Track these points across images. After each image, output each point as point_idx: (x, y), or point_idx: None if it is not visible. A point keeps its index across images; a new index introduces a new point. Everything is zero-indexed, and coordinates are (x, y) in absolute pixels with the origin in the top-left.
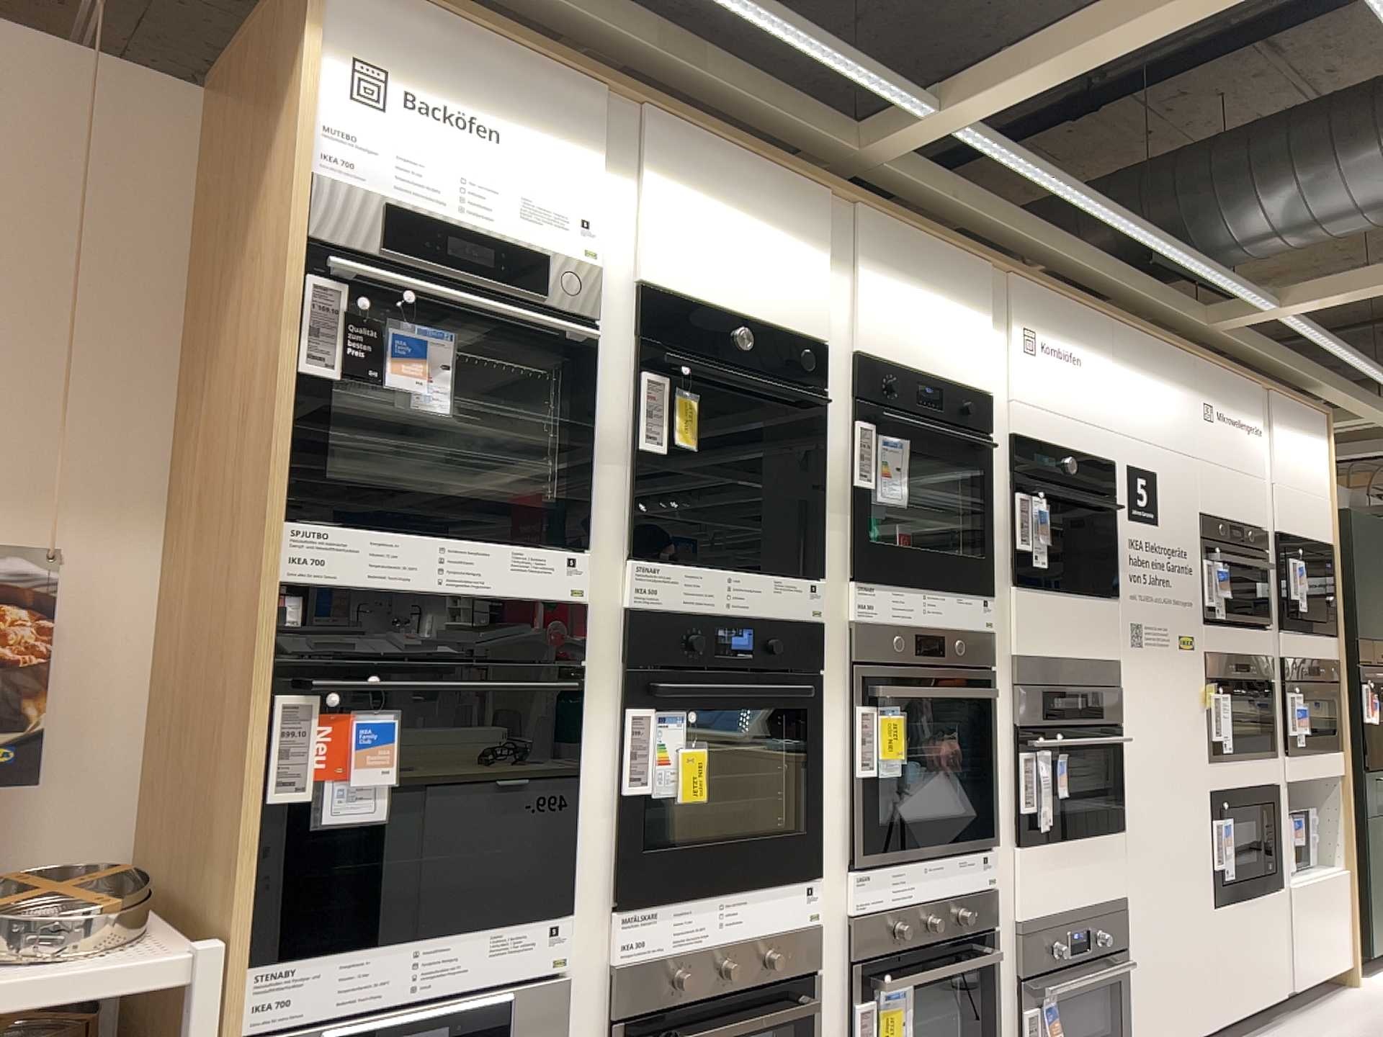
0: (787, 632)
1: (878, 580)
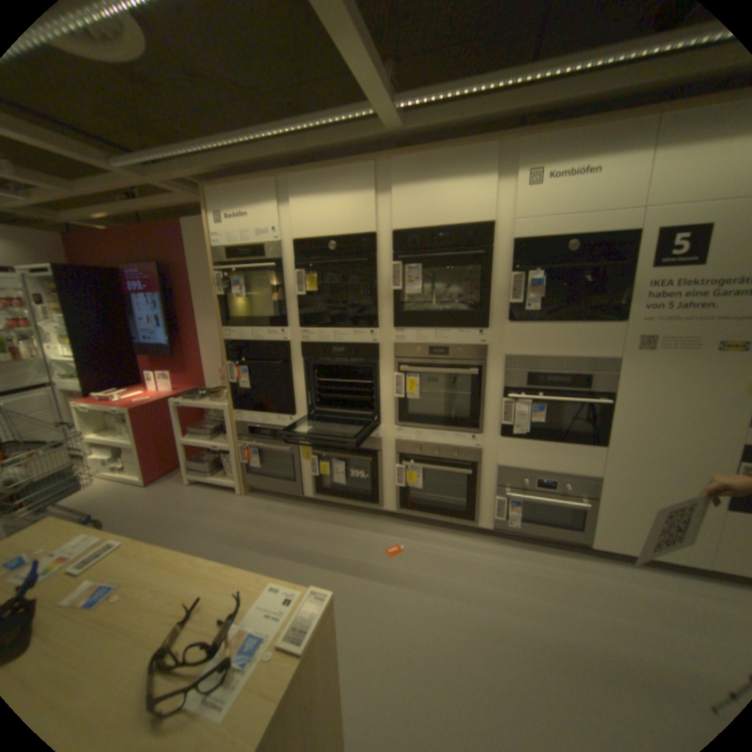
0: (361, 350)
1: (409, 328)
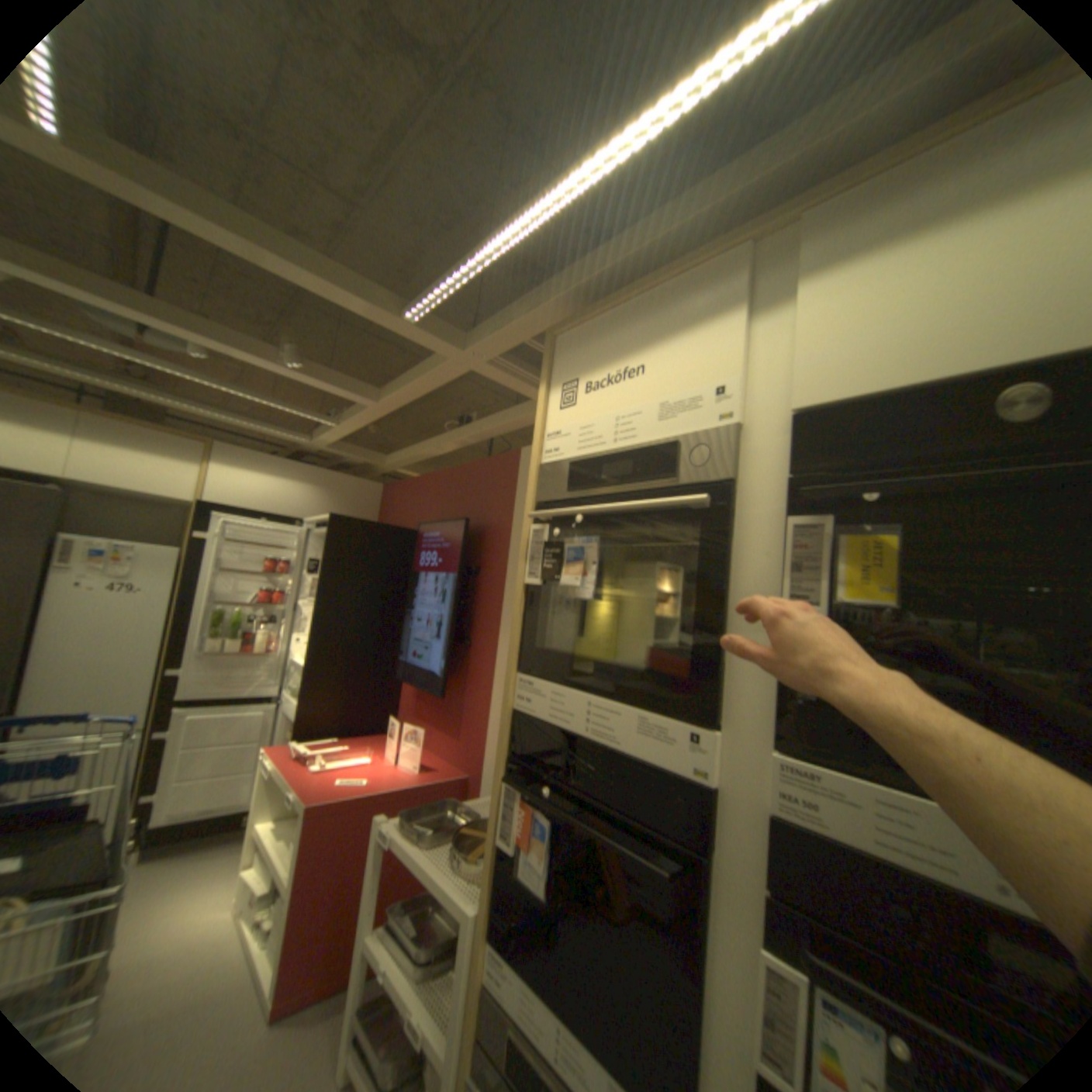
0: None
1: None
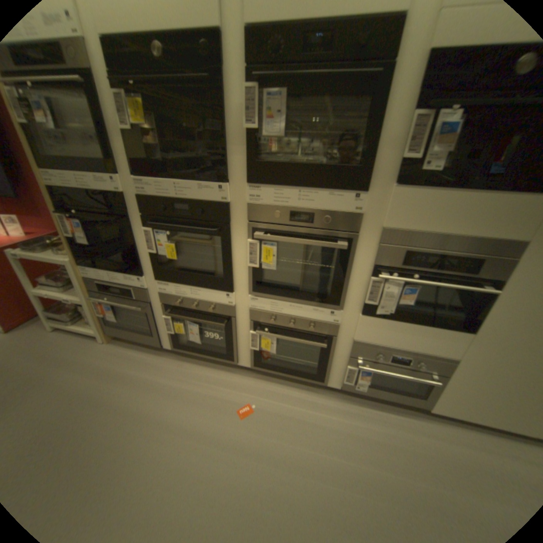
0: (208, 208)
1: (267, 184)
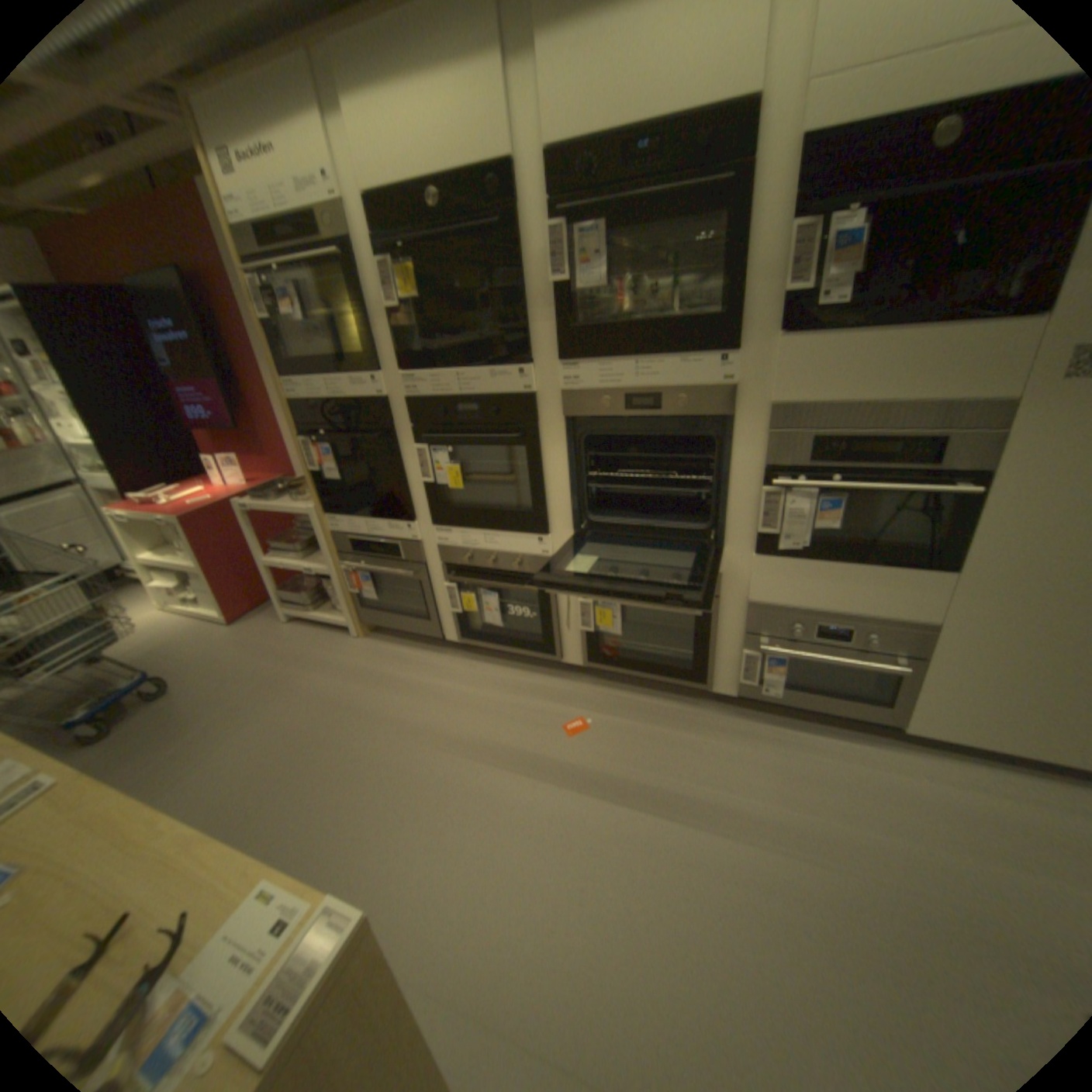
0: (505, 406)
1: (587, 359)
